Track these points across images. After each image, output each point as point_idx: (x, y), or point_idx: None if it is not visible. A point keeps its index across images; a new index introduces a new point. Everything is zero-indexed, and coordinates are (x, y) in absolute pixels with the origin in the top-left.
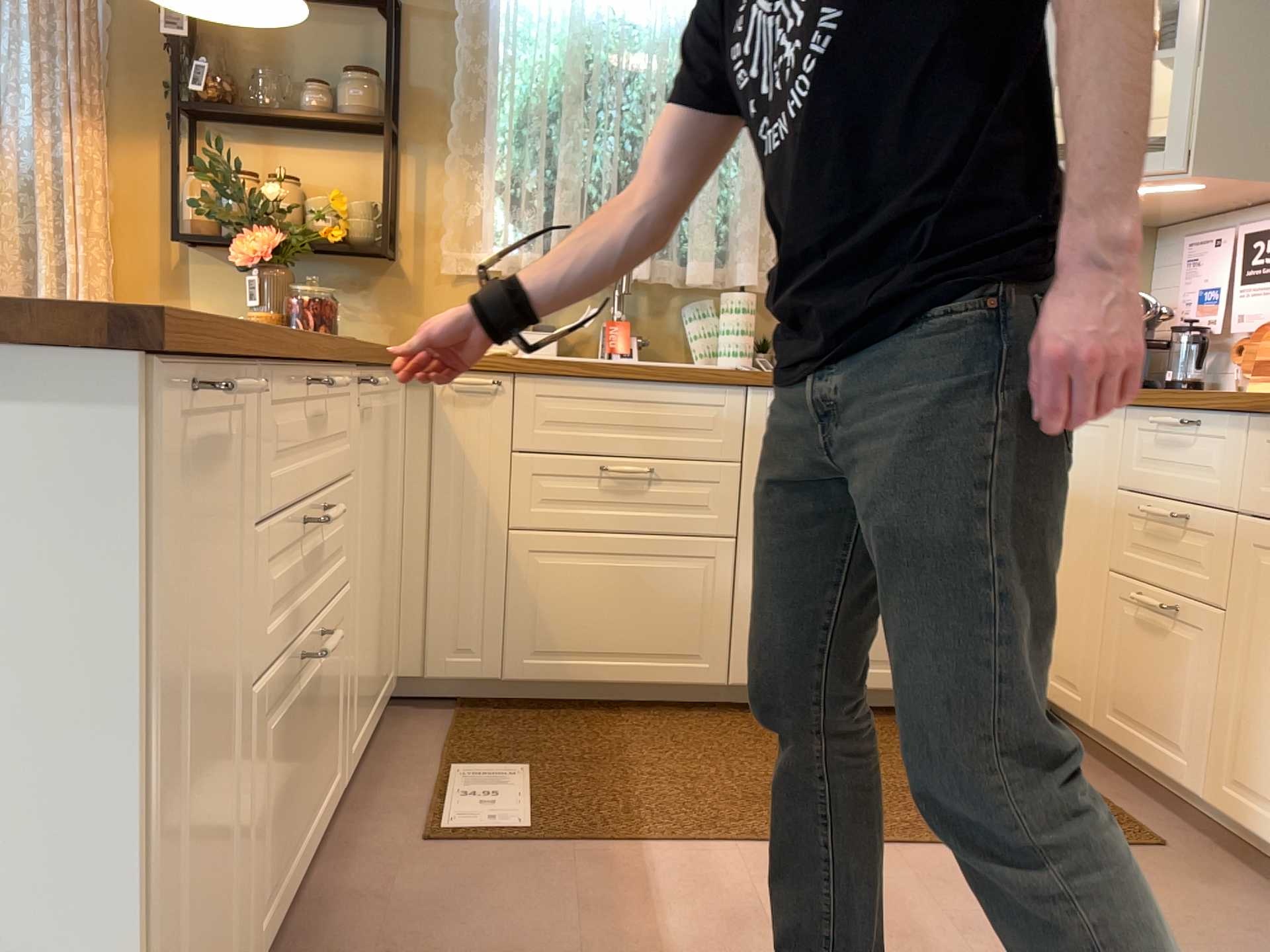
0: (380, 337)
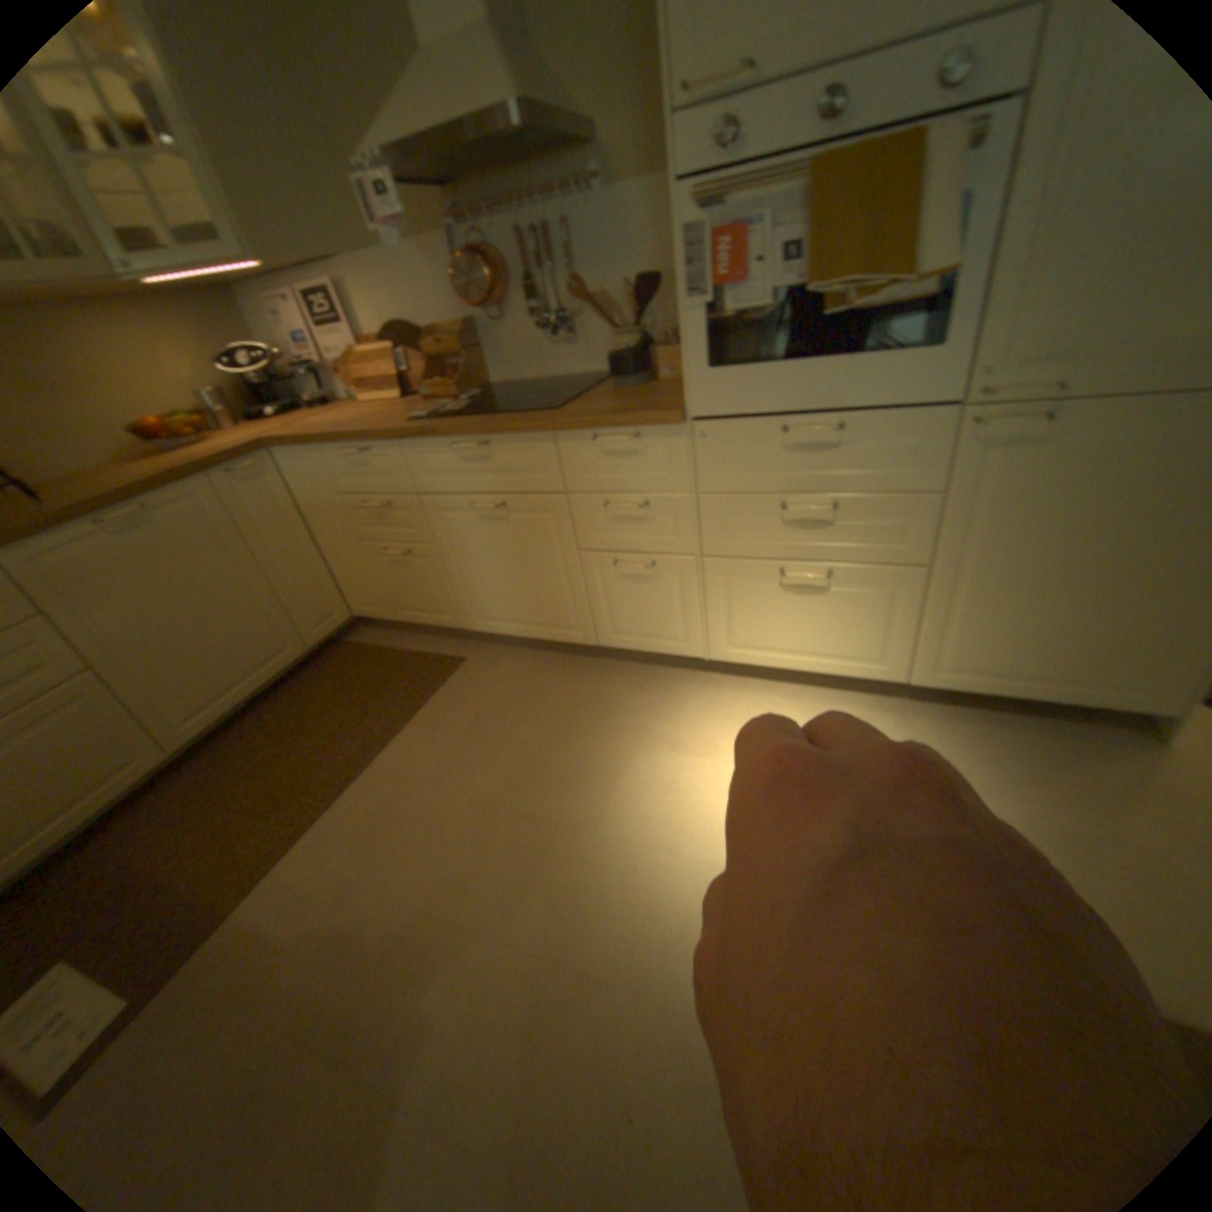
0: None
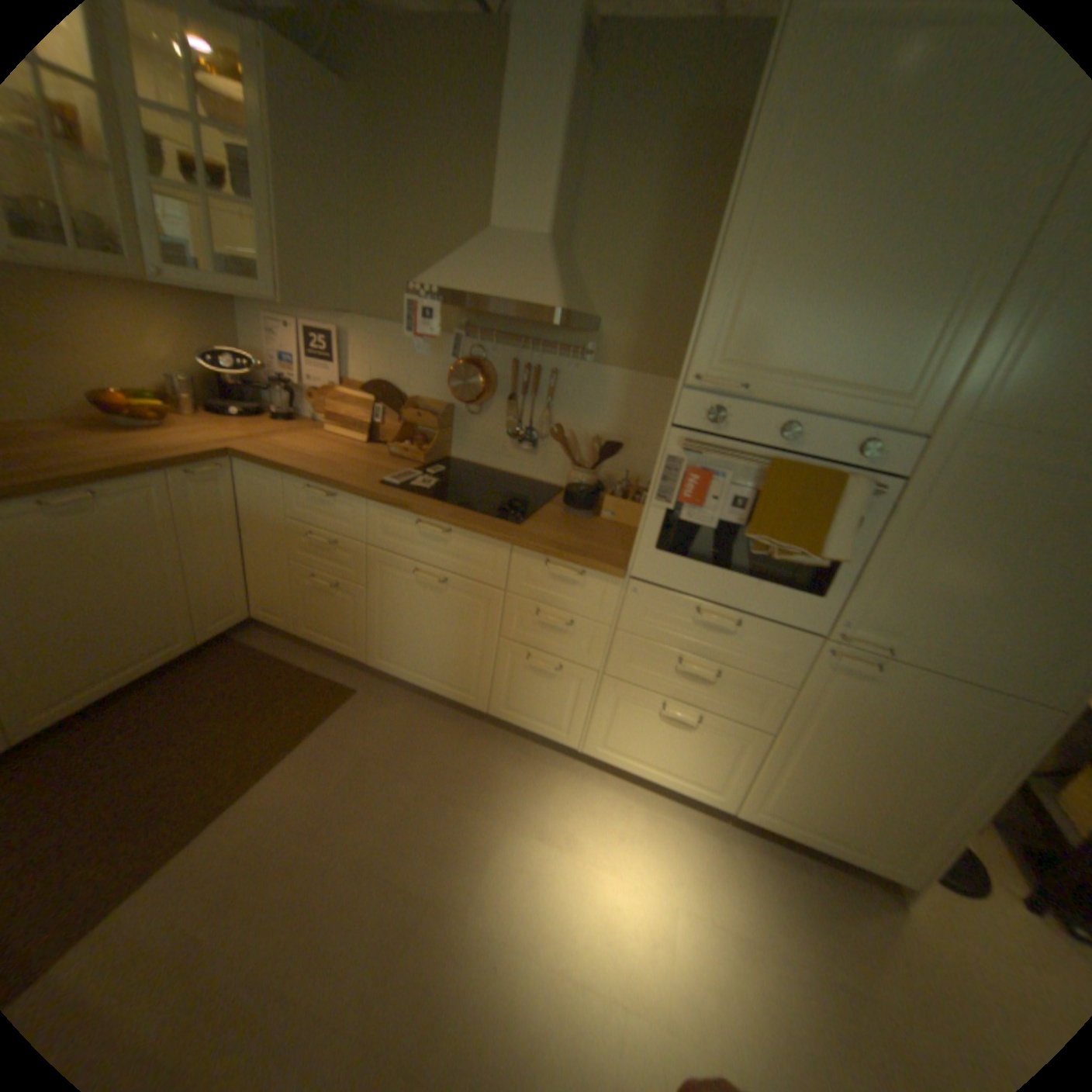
0: None
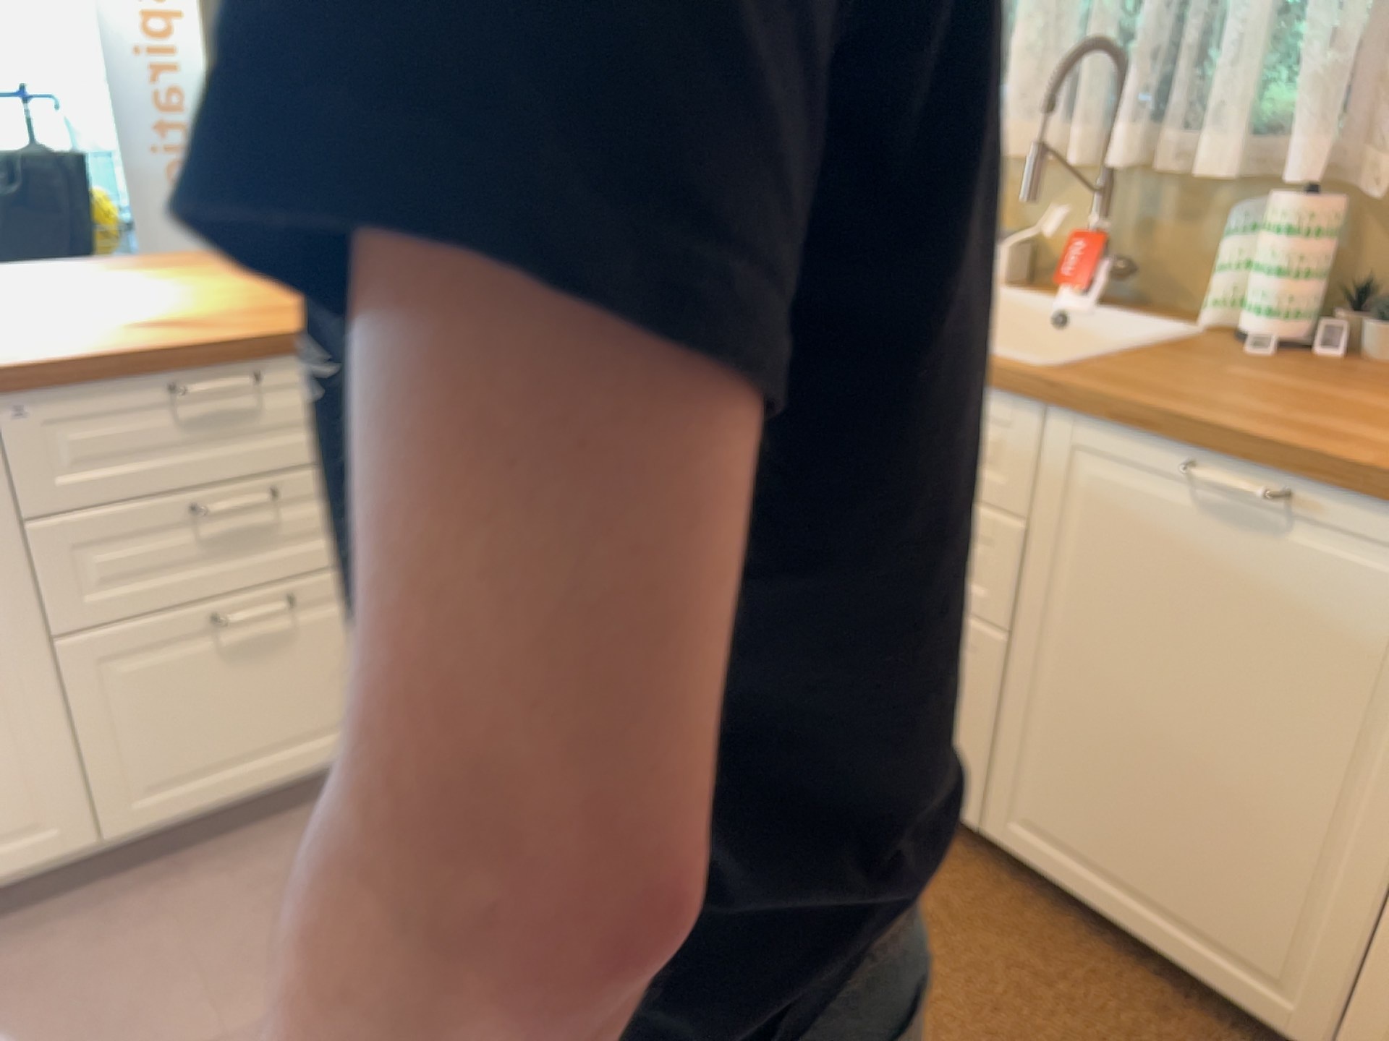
0: None
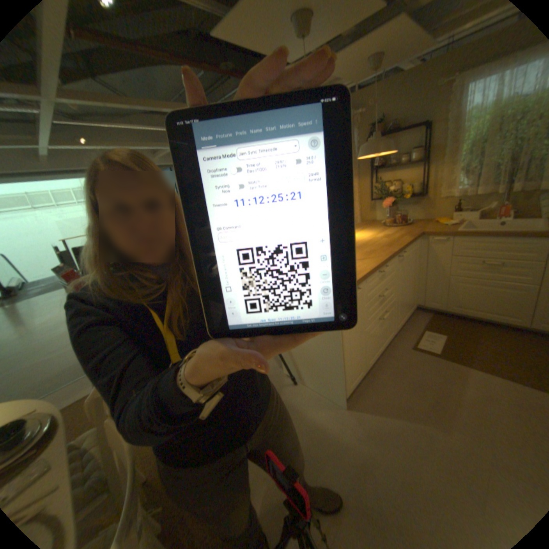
0: (421, 215)
